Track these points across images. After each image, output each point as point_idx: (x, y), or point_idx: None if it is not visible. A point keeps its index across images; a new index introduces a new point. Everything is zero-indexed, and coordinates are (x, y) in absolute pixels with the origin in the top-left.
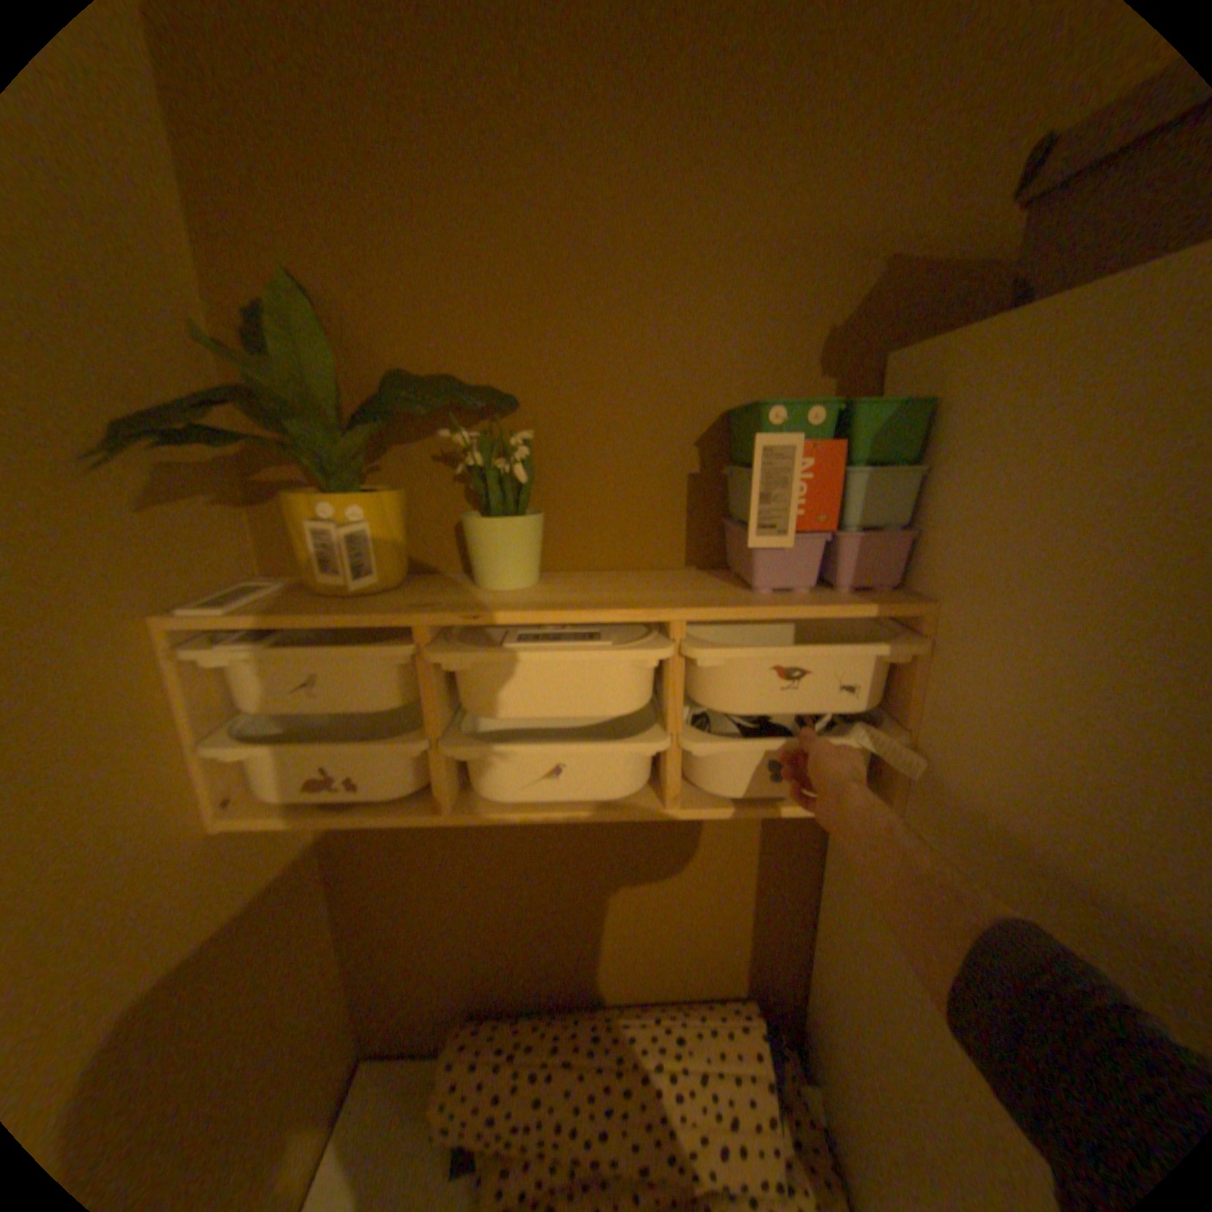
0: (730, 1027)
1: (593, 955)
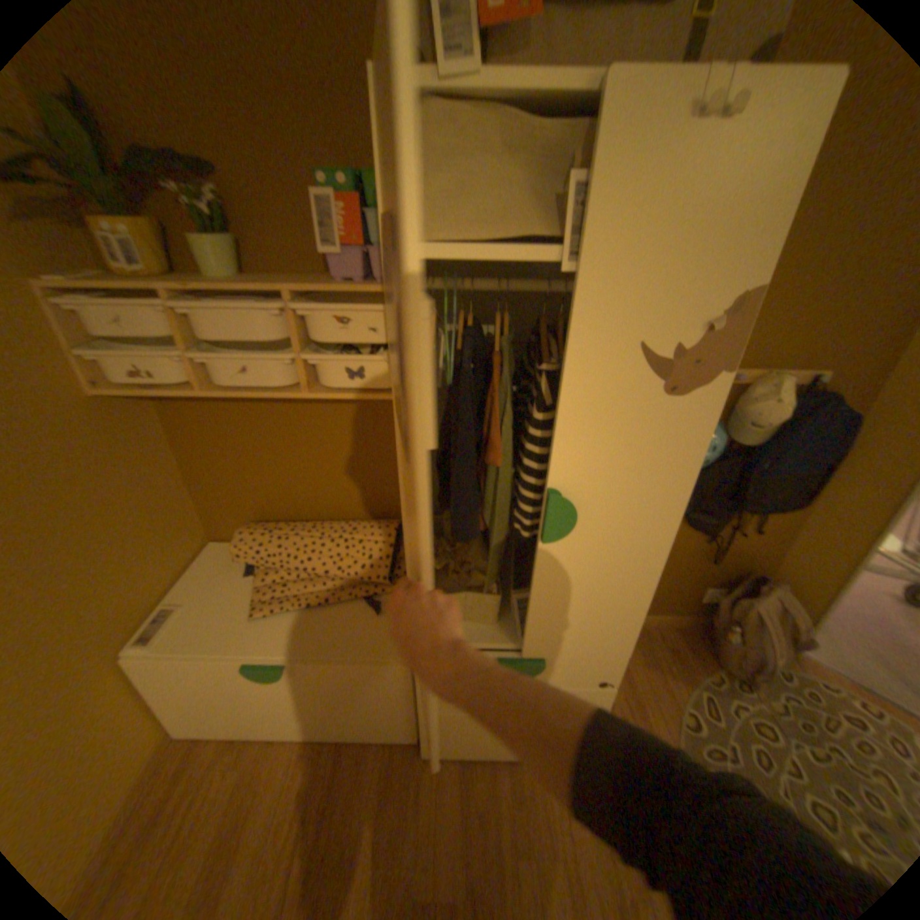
0: (381, 526)
1: (317, 494)
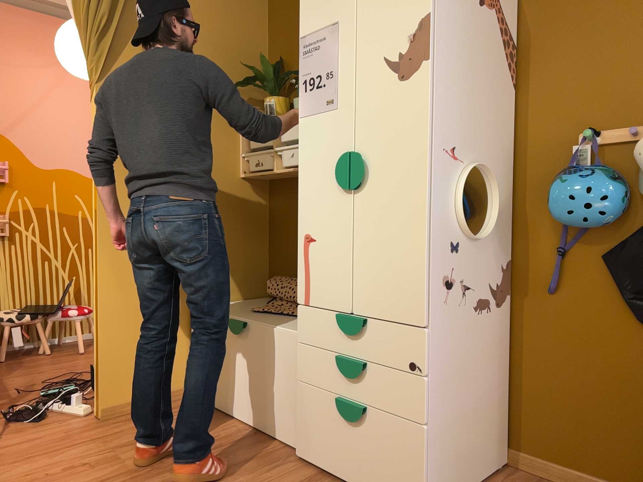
0: None
1: None
